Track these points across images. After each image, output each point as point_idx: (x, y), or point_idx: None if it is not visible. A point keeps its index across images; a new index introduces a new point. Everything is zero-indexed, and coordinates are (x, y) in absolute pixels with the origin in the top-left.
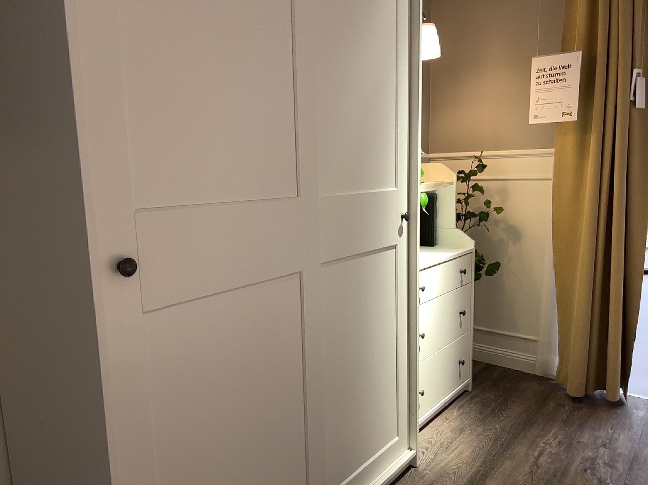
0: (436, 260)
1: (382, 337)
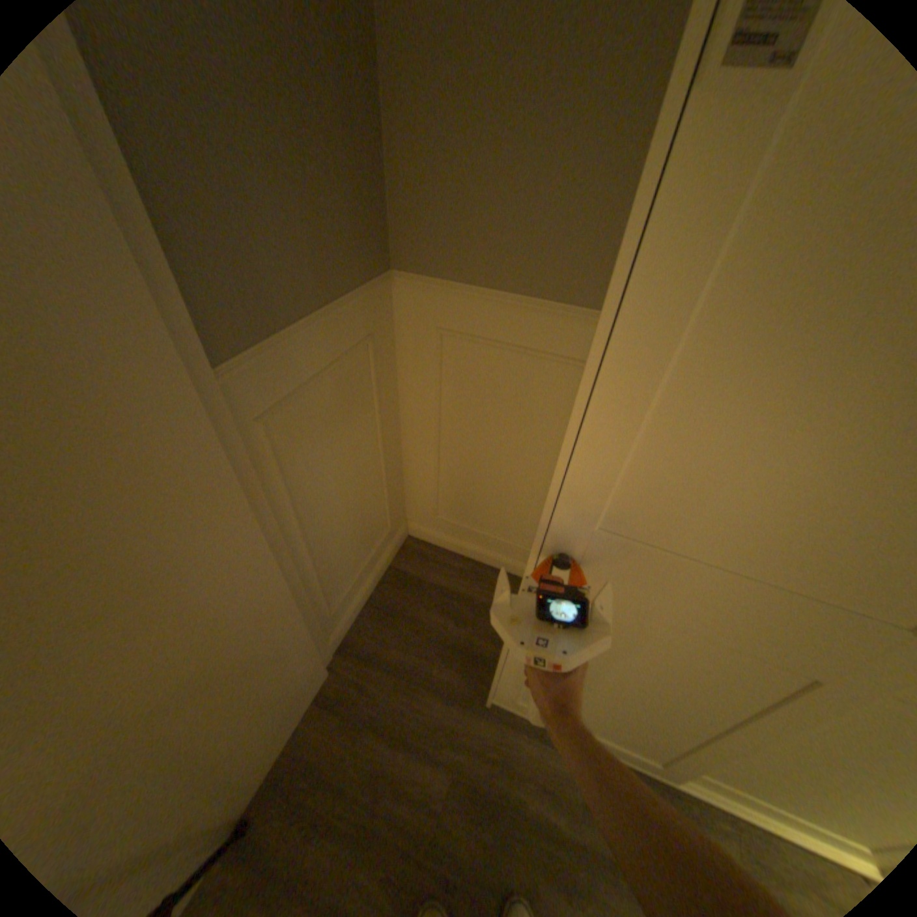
0: None
1: None
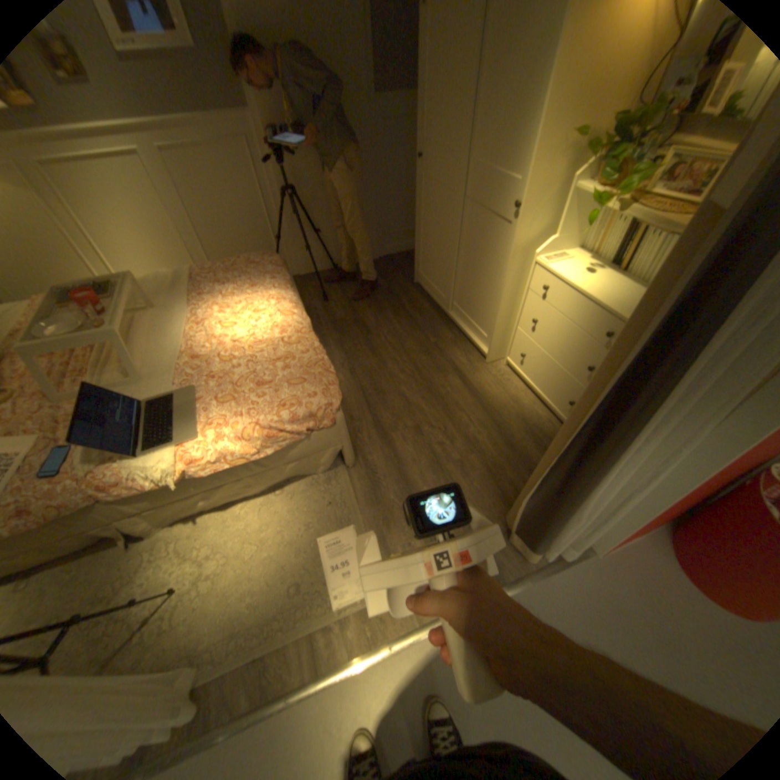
0: (587, 295)
1: (491, 279)
